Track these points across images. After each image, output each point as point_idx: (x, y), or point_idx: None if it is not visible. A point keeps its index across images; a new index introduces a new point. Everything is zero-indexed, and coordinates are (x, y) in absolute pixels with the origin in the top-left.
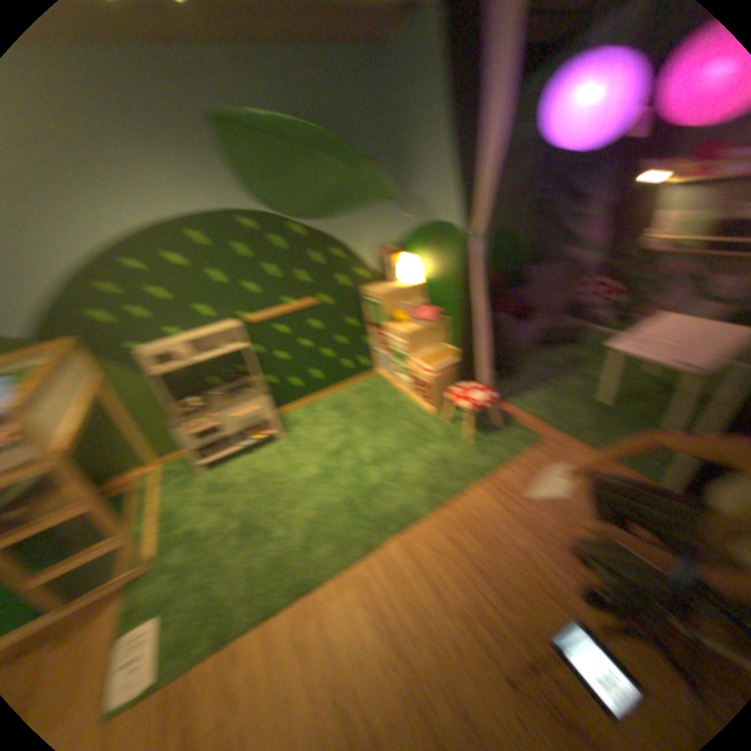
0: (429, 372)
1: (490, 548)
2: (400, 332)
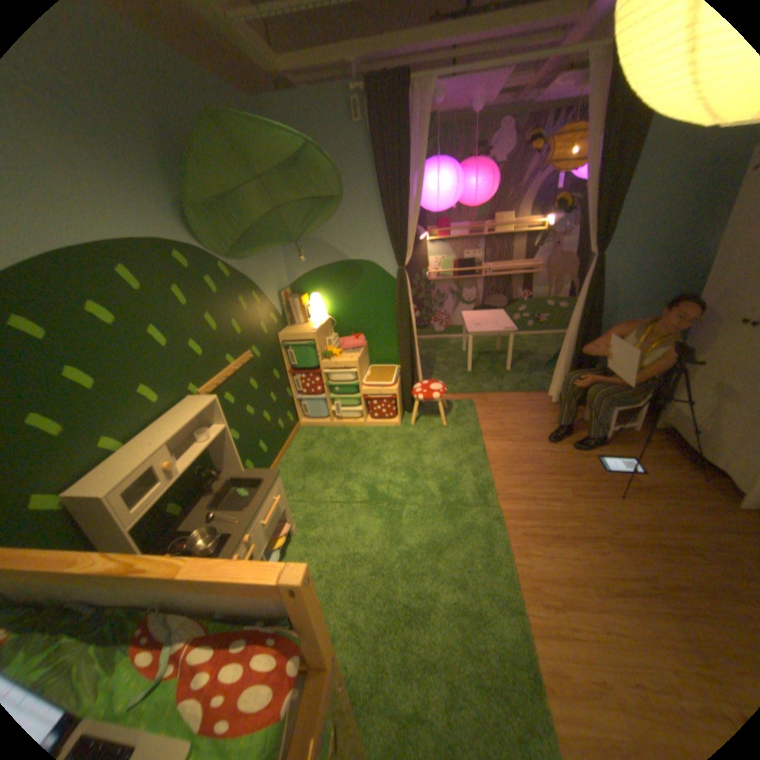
0: (394, 385)
1: (536, 461)
2: (353, 361)
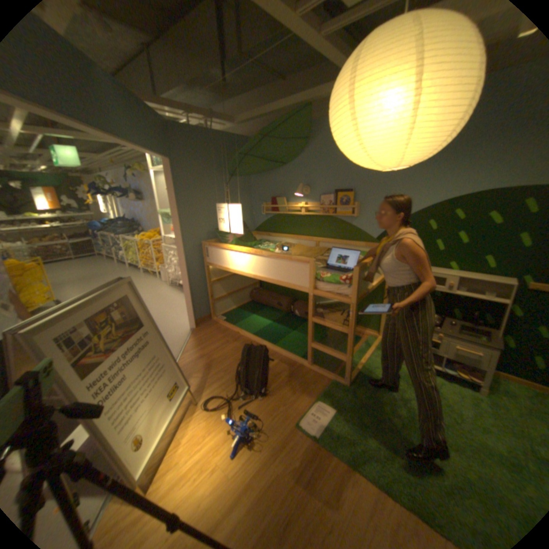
0: None
1: None
2: None
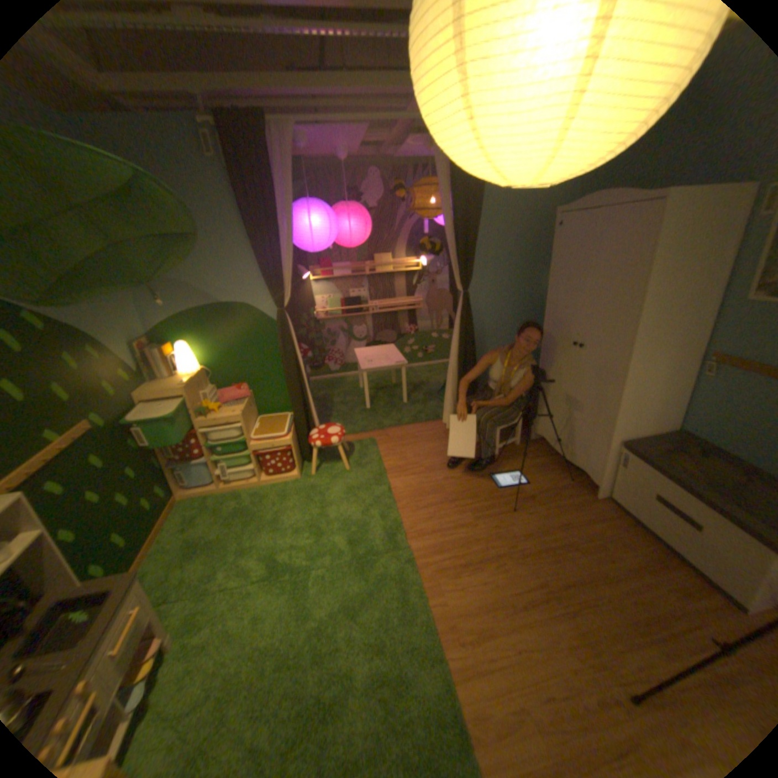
0: (287, 435)
1: (438, 490)
2: (234, 415)
